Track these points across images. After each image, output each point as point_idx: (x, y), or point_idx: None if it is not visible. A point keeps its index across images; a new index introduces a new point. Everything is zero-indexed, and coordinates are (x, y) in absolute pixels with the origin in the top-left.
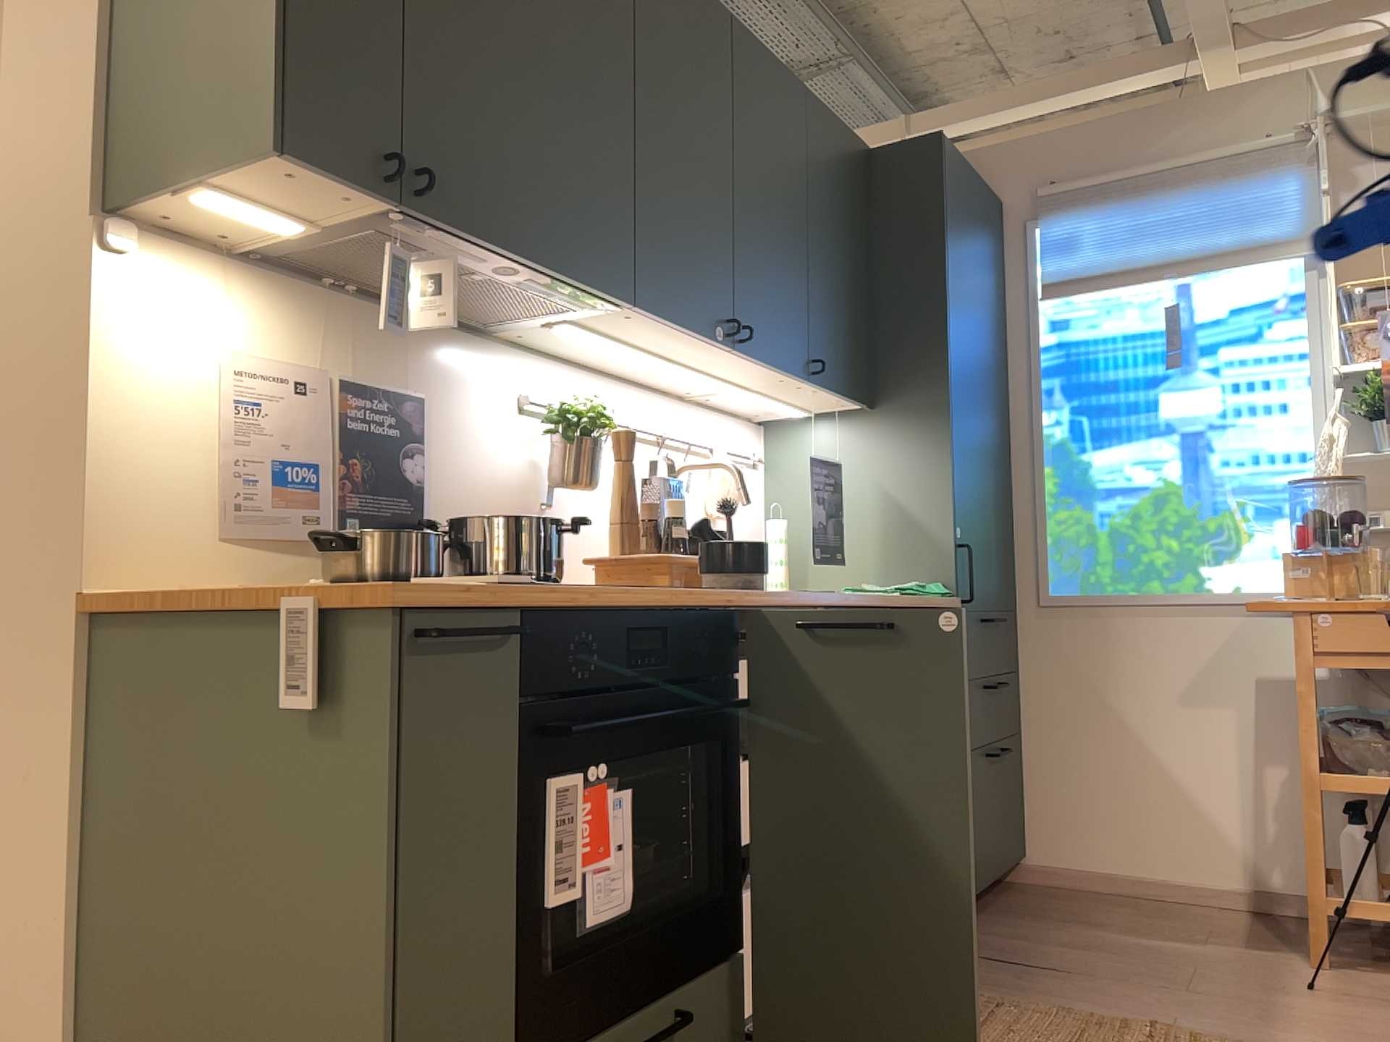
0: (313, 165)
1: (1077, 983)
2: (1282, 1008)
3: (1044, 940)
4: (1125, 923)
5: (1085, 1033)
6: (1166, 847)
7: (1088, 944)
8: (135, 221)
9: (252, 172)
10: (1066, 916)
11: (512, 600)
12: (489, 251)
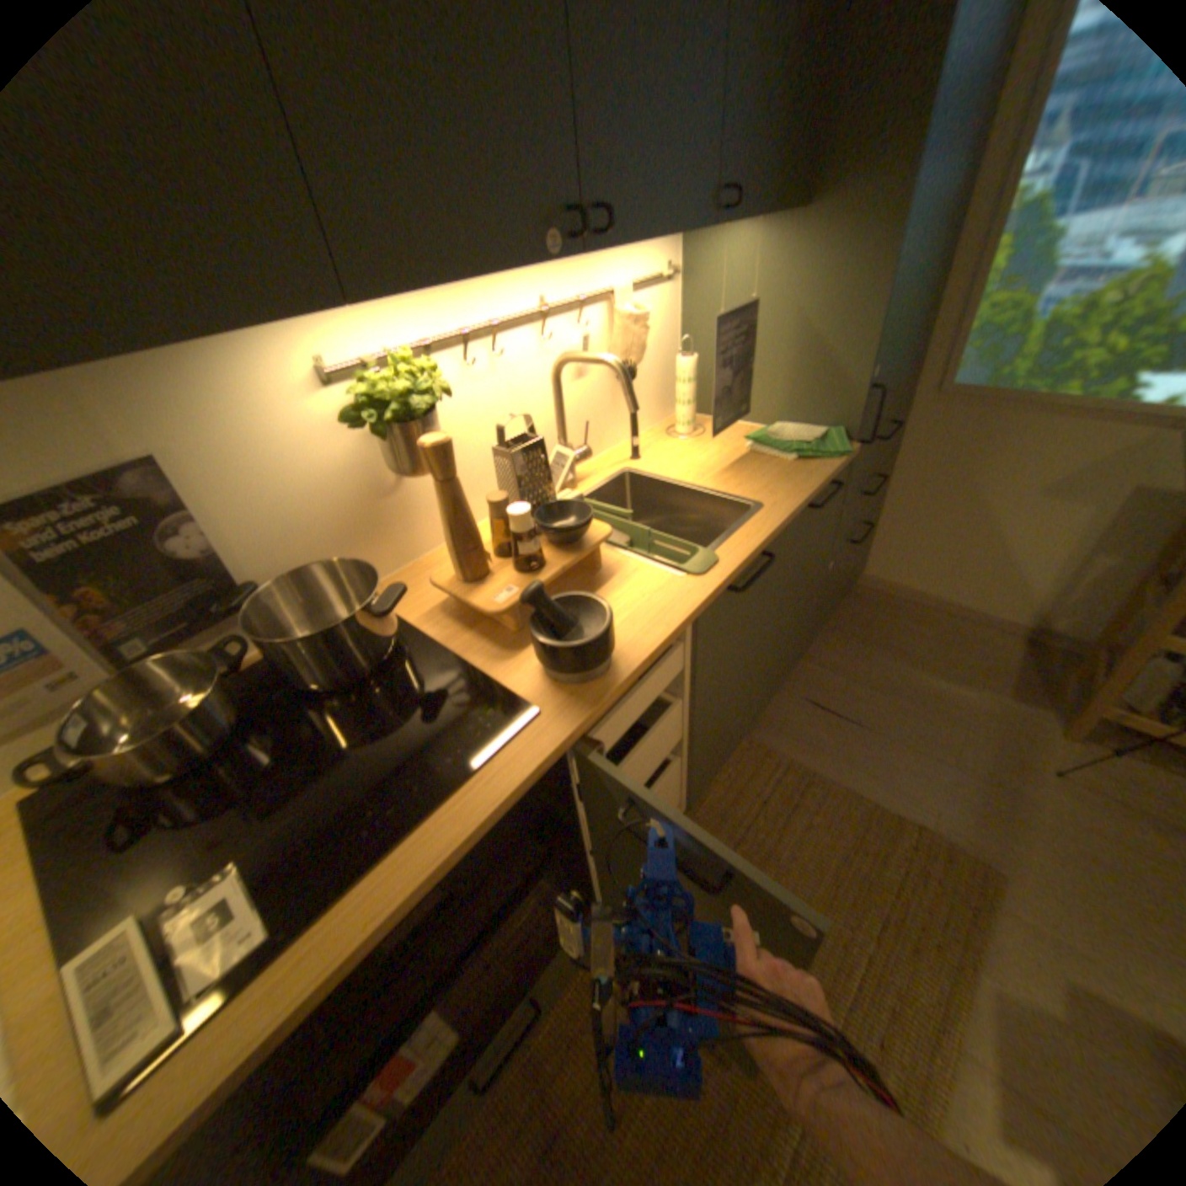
0: None
1: (871, 748)
2: (1027, 805)
3: (856, 678)
4: (922, 654)
5: (865, 837)
6: (975, 588)
7: (889, 686)
8: None
9: None
10: (879, 641)
11: None
12: None
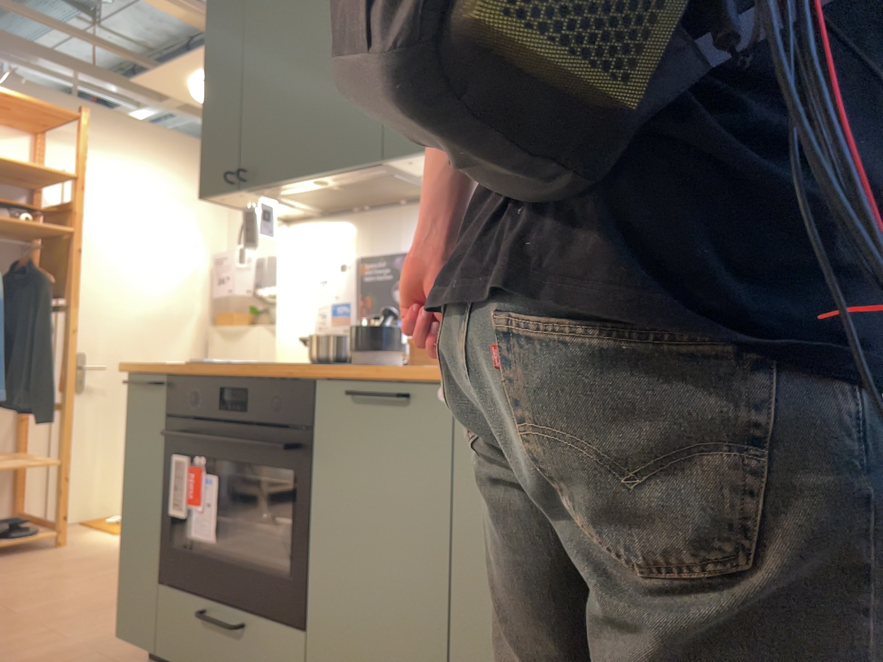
0: (214, 195)
1: None
2: None
3: None
4: None
5: None
6: None
7: None
8: (291, 220)
9: (224, 204)
10: None
11: (170, 370)
12: (292, 183)
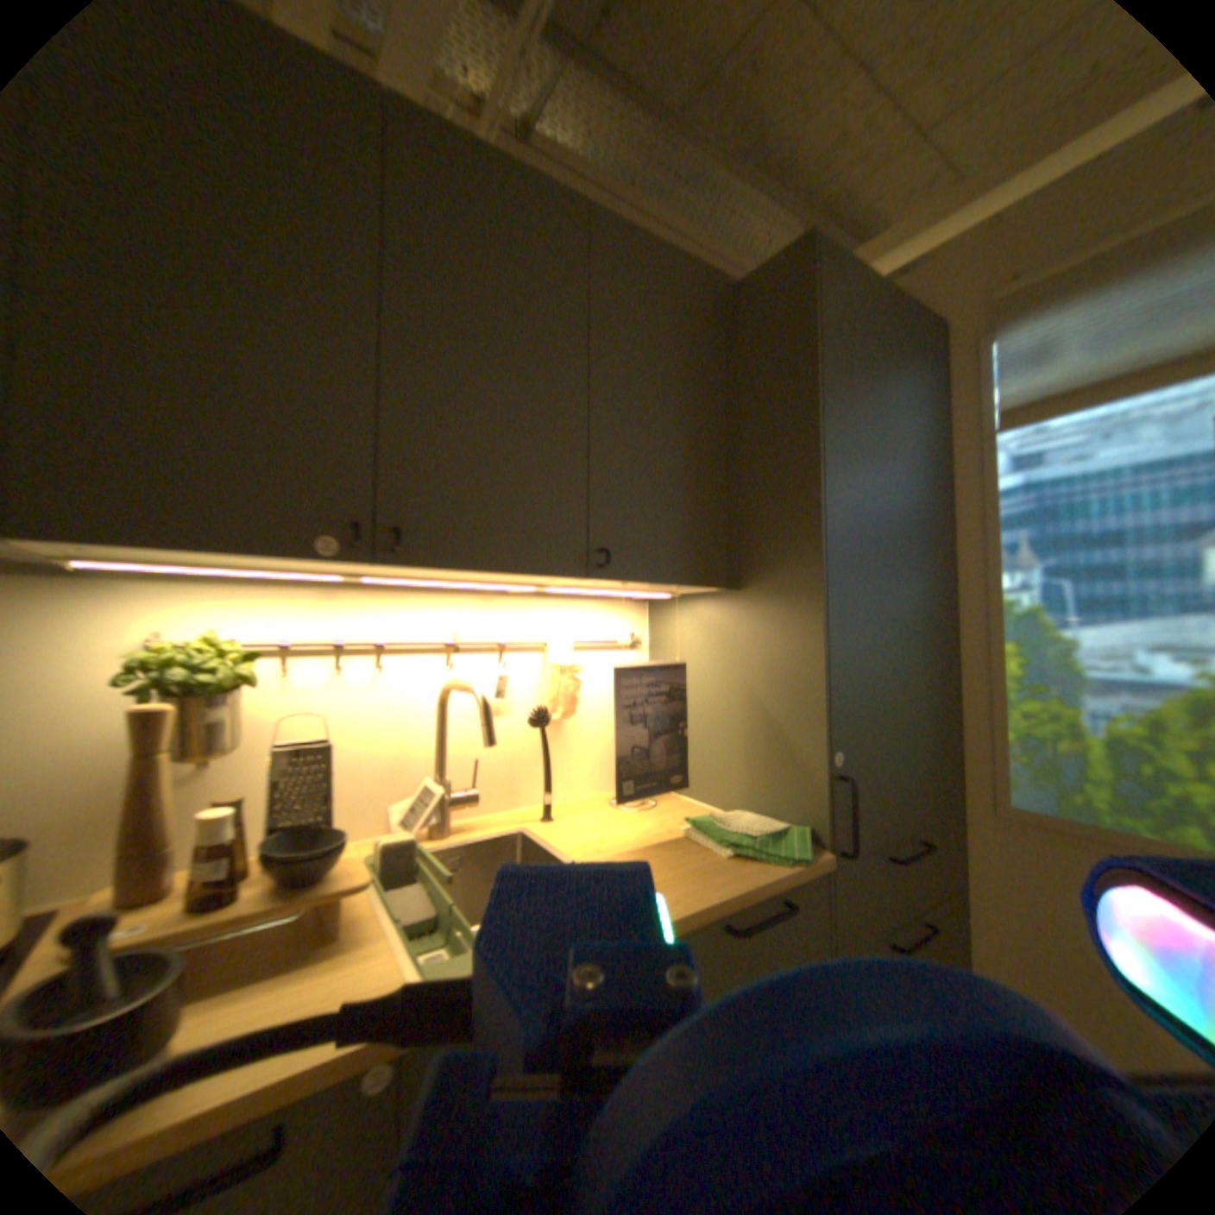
0: None
1: None
2: None
3: None
4: None
5: None
6: None
7: None
8: None
9: None
10: None
11: None
12: None
